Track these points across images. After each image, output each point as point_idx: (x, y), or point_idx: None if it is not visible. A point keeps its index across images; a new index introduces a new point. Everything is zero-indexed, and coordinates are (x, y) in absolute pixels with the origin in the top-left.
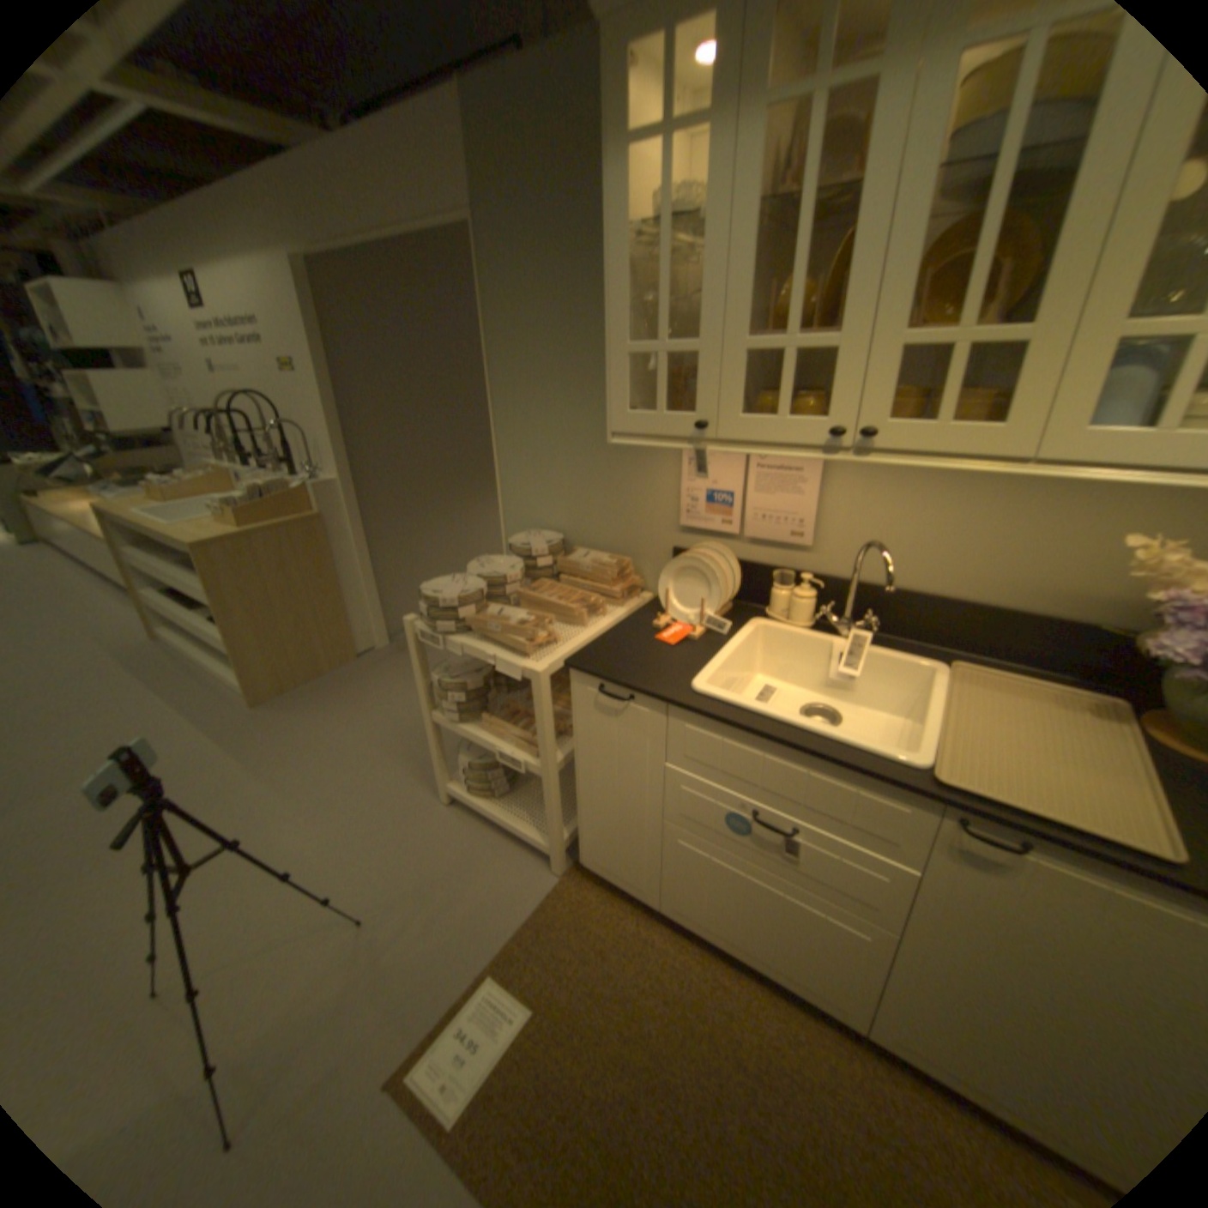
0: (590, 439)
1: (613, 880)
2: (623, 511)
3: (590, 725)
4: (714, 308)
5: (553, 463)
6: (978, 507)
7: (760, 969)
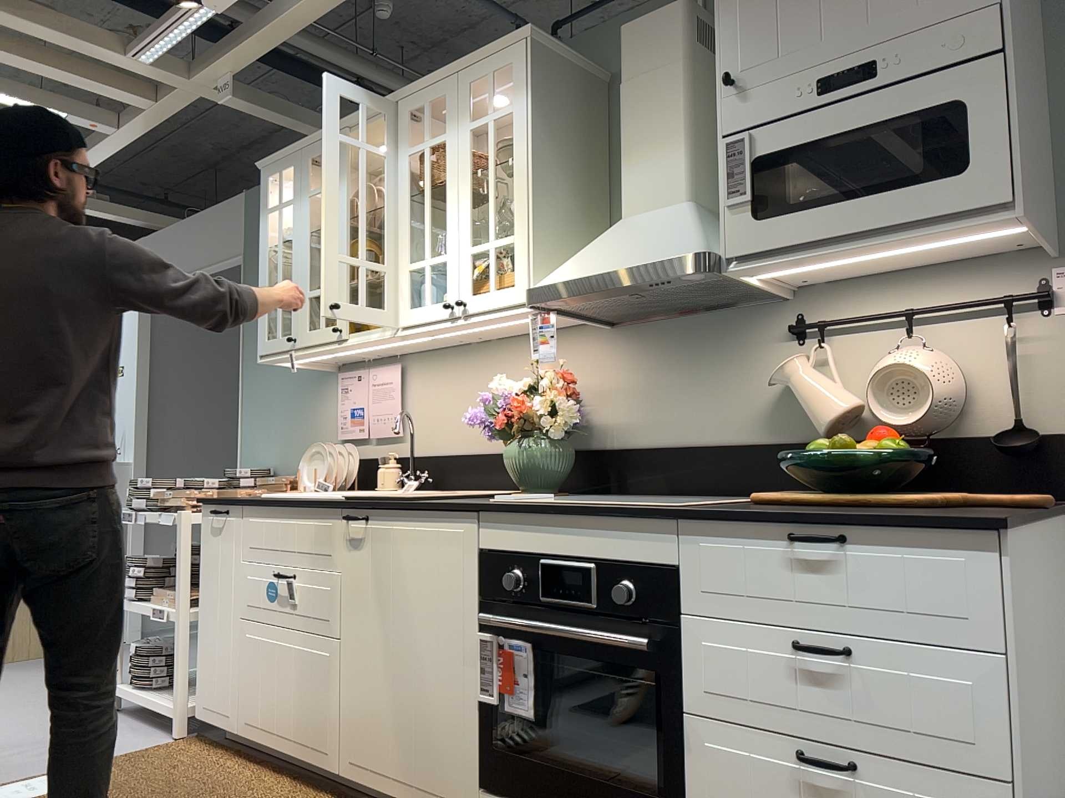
0: (294, 387)
1: (212, 716)
2: (310, 438)
3: (208, 549)
4: (296, 279)
5: (273, 410)
6: (468, 387)
7: (286, 746)
